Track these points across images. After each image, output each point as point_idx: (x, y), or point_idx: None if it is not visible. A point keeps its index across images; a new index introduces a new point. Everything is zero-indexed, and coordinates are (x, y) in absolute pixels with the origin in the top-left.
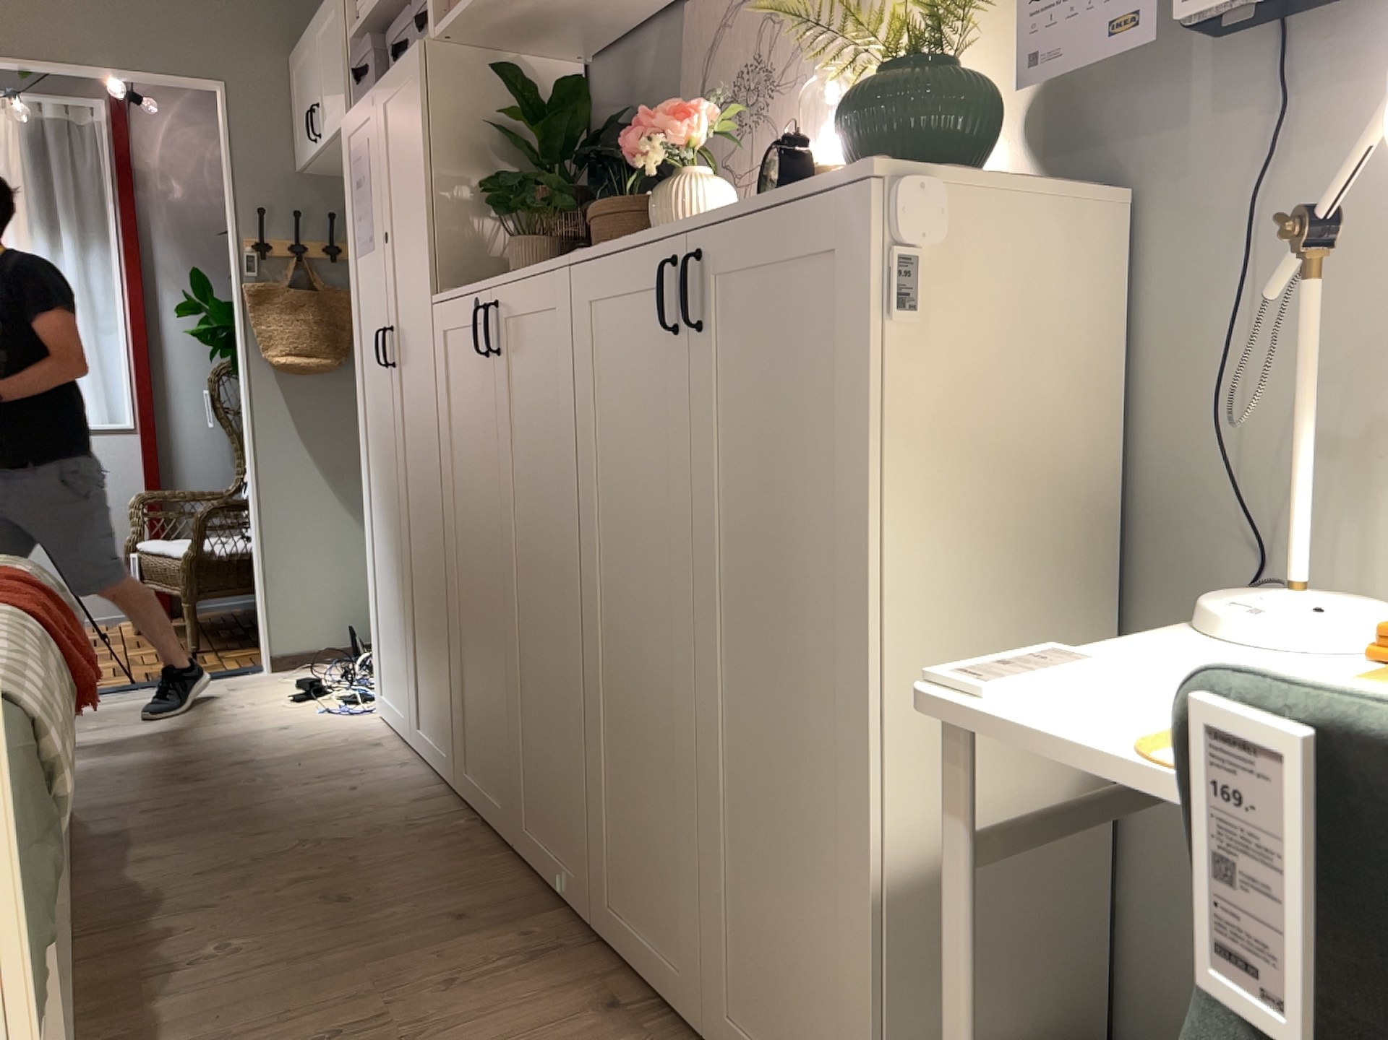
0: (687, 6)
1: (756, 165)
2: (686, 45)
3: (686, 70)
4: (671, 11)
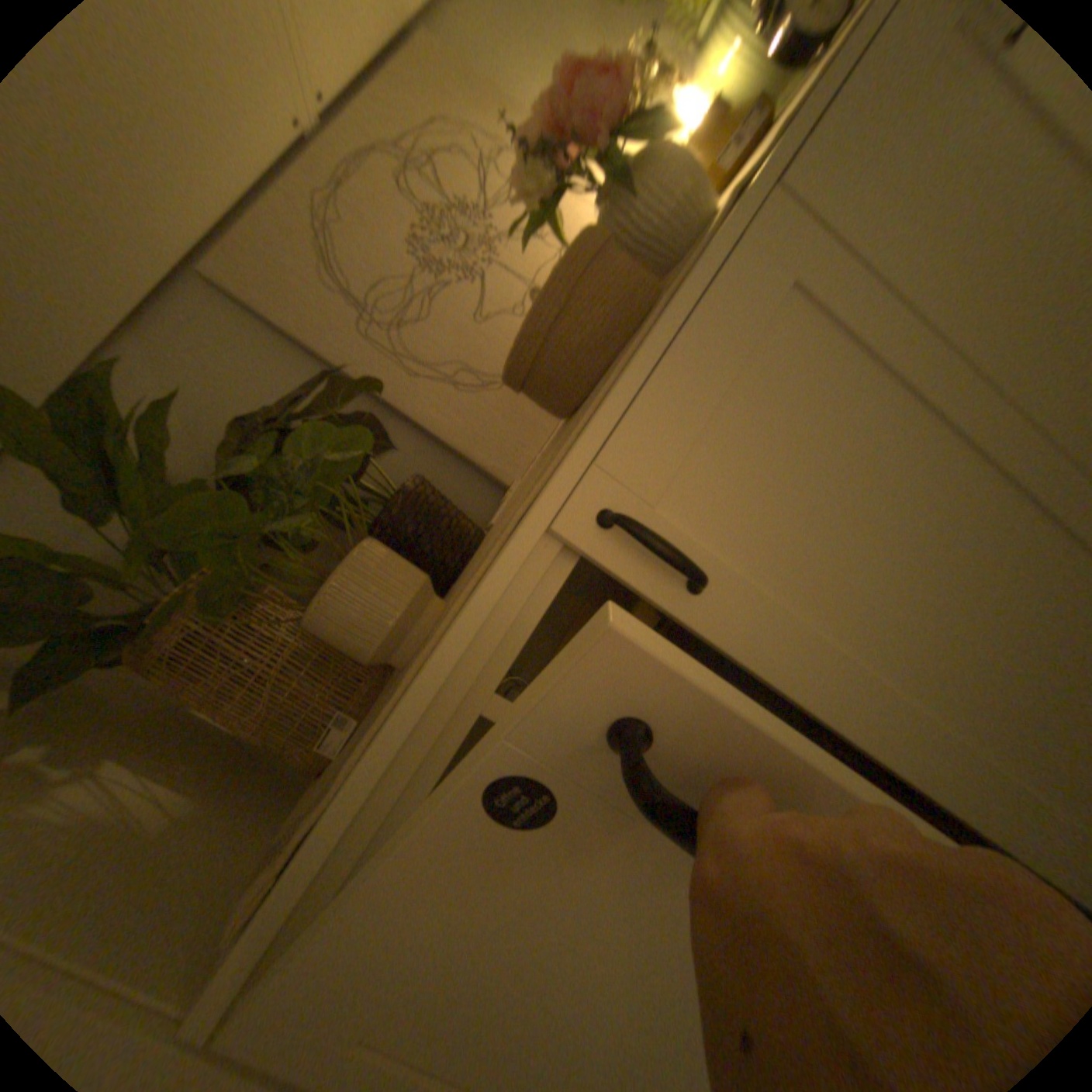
0: (192, 282)
1: (534, 274)
2: (259, 296)
3: (288, 317)
4: (150, 314)
